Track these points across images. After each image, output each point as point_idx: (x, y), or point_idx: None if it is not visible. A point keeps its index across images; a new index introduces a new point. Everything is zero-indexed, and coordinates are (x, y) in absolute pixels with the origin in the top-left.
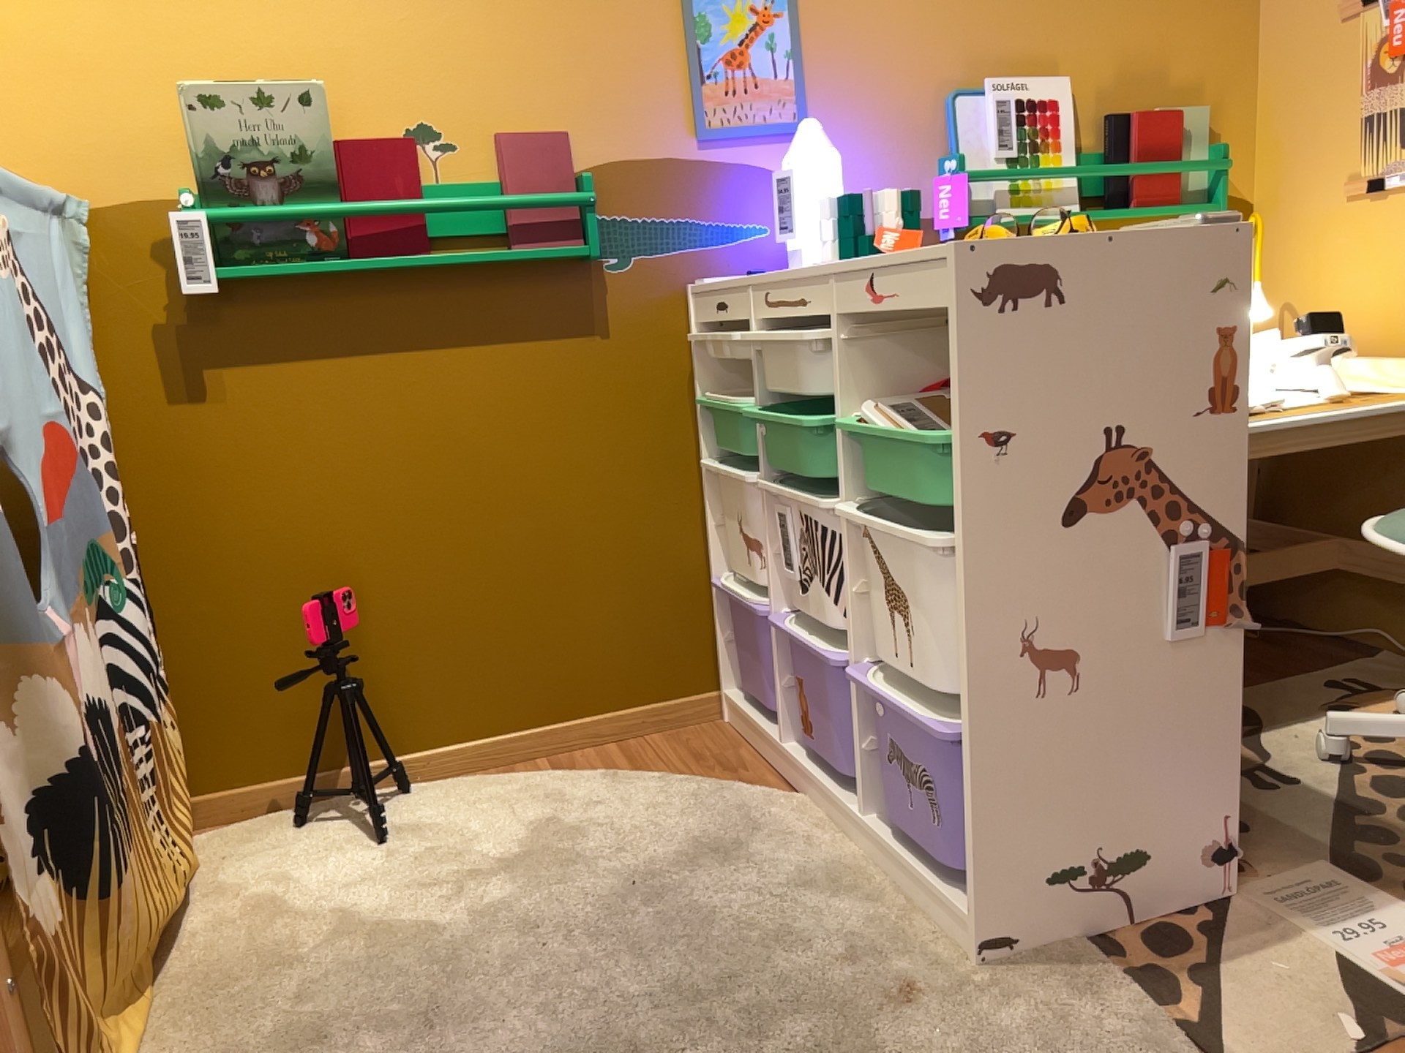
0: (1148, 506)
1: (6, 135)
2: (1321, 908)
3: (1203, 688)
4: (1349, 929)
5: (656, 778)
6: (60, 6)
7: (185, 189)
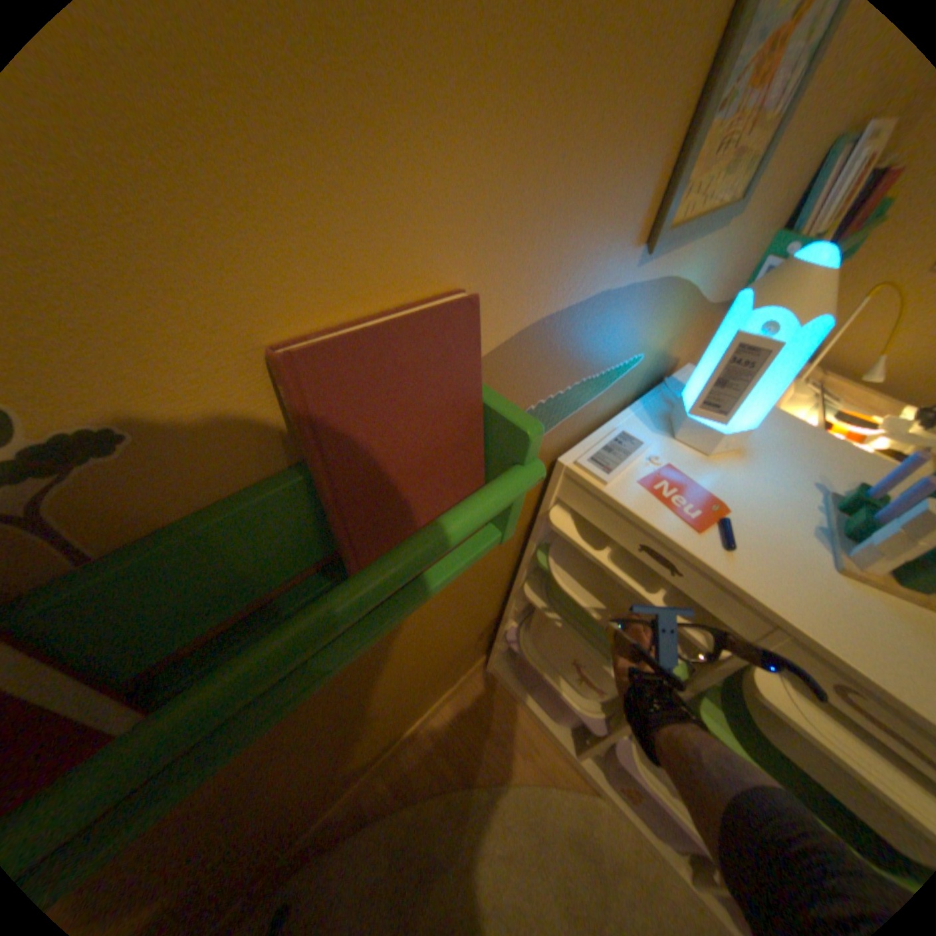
0: None
1: None
2: None
3: None
4: None
5: (493, 802)
6: None
7: None
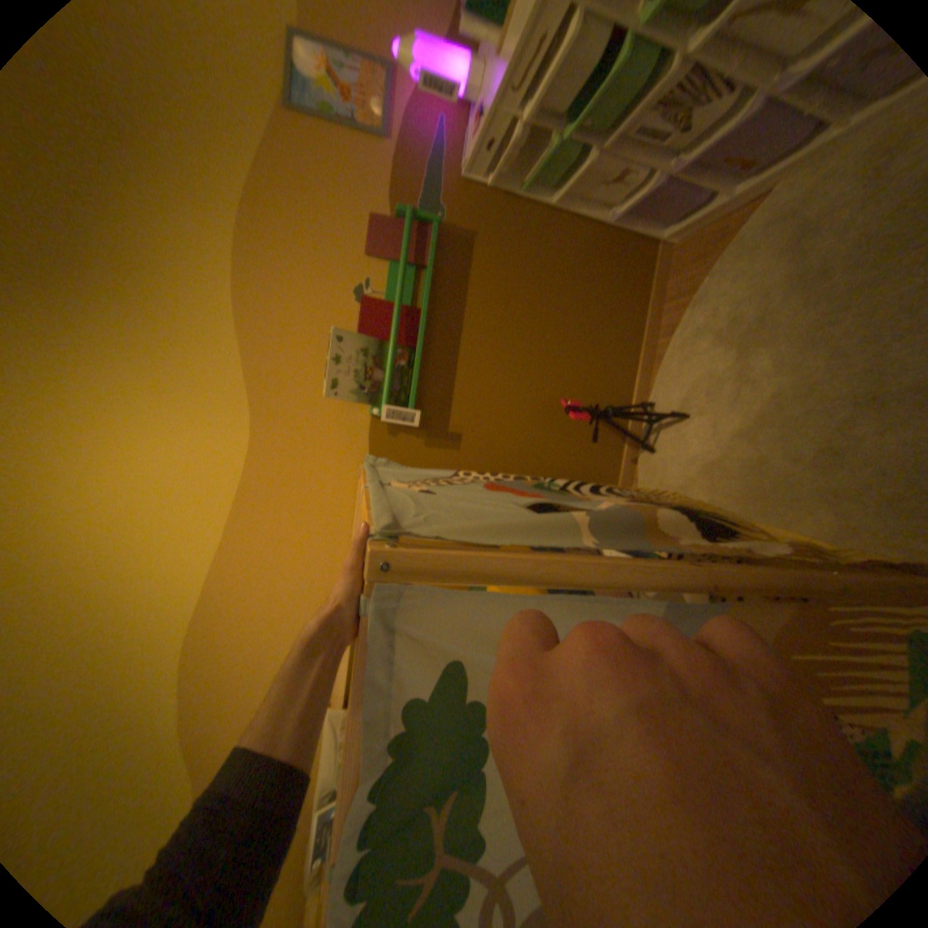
0: None
1: (330, 480)
2: None
3: None
4: None
5: (714, 276)
6: (273, 441)
7: (366, 413)
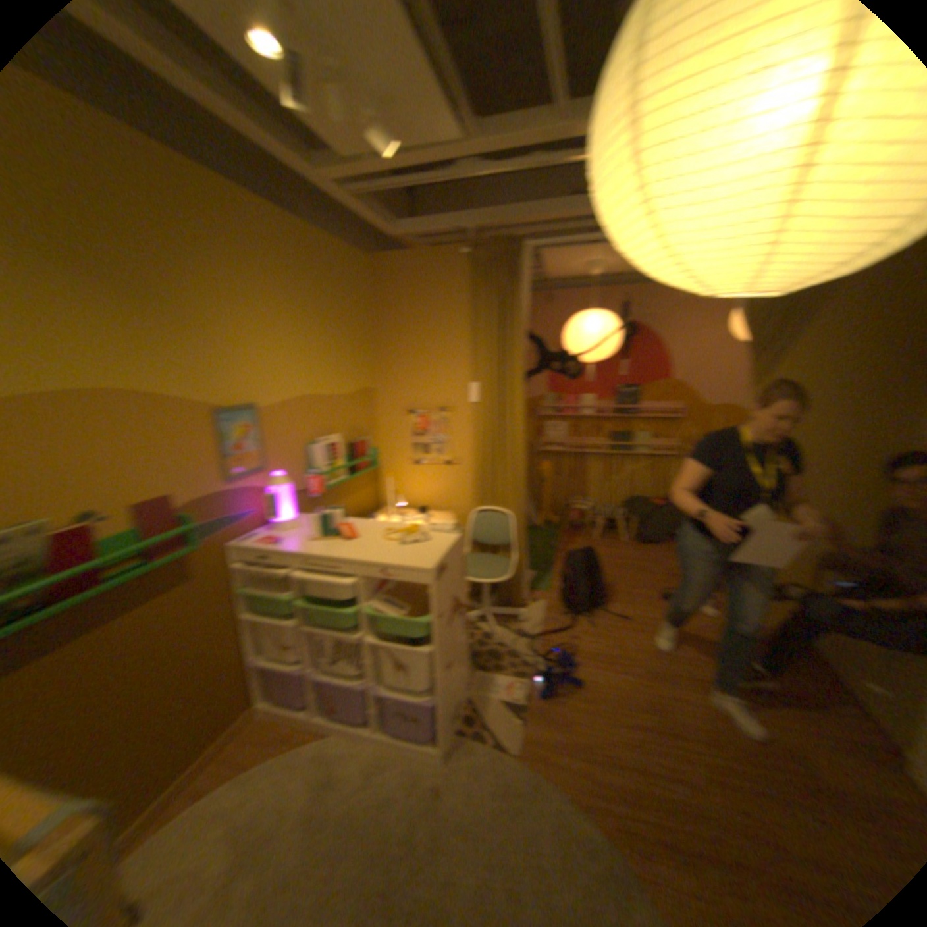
0: (460, 609)
1: None
2: (488, 685)
3: (467, 647)
4: (497, 688)
5: (265, 767)
6: None
7: None
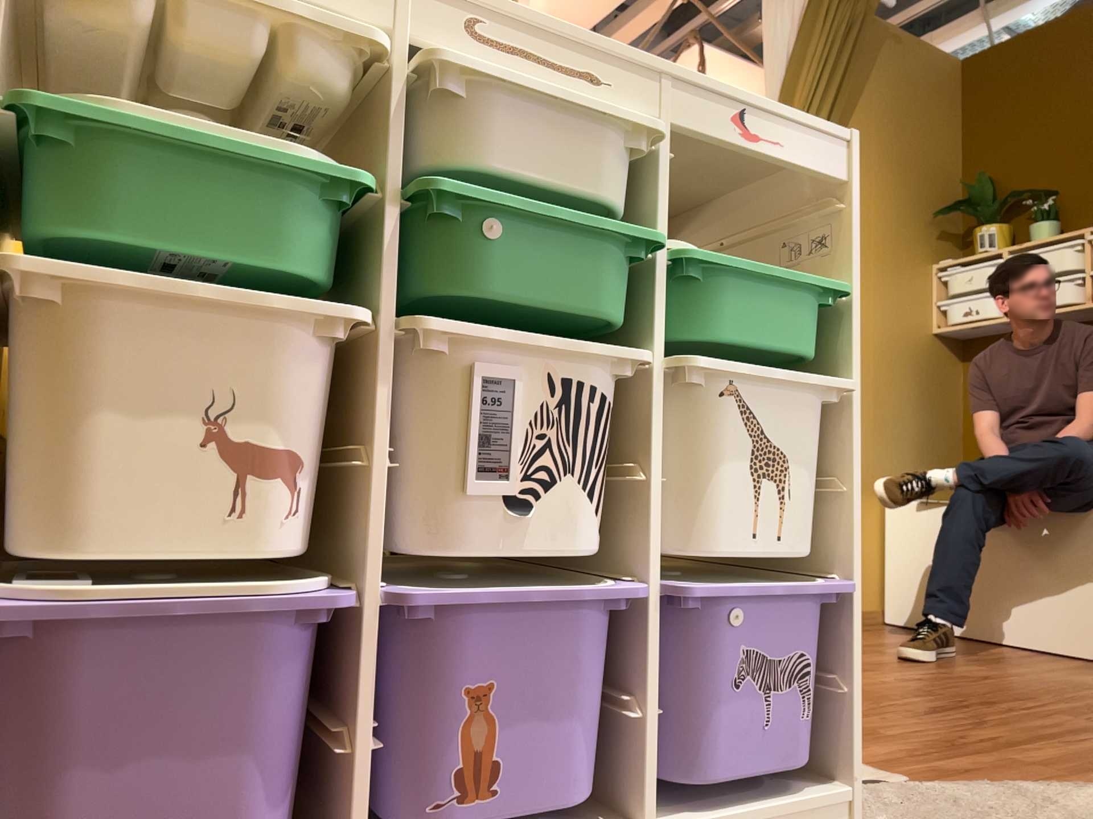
0: None
1: None
2: None
3: None
4: None
5: None
6: None
7: None
